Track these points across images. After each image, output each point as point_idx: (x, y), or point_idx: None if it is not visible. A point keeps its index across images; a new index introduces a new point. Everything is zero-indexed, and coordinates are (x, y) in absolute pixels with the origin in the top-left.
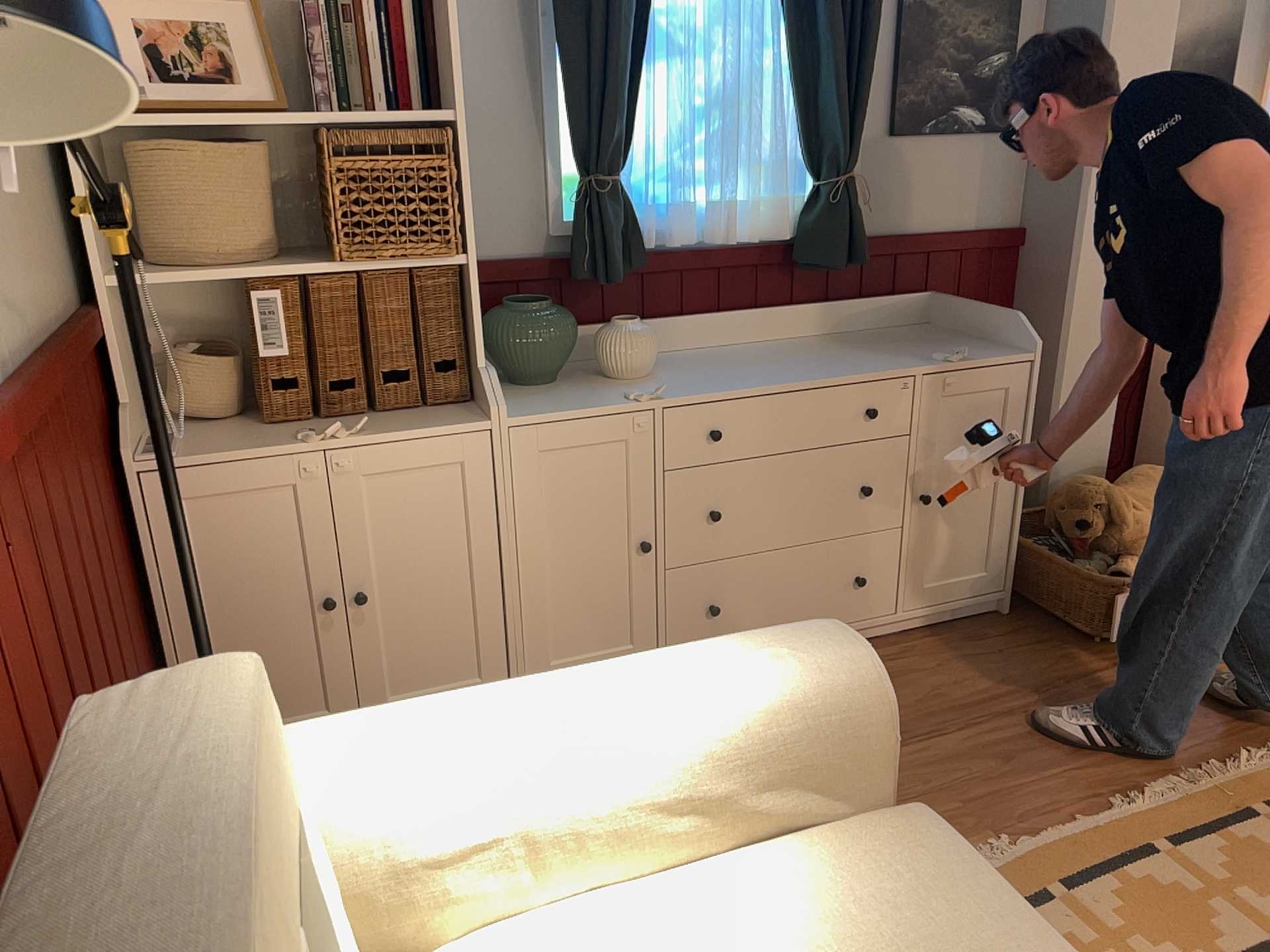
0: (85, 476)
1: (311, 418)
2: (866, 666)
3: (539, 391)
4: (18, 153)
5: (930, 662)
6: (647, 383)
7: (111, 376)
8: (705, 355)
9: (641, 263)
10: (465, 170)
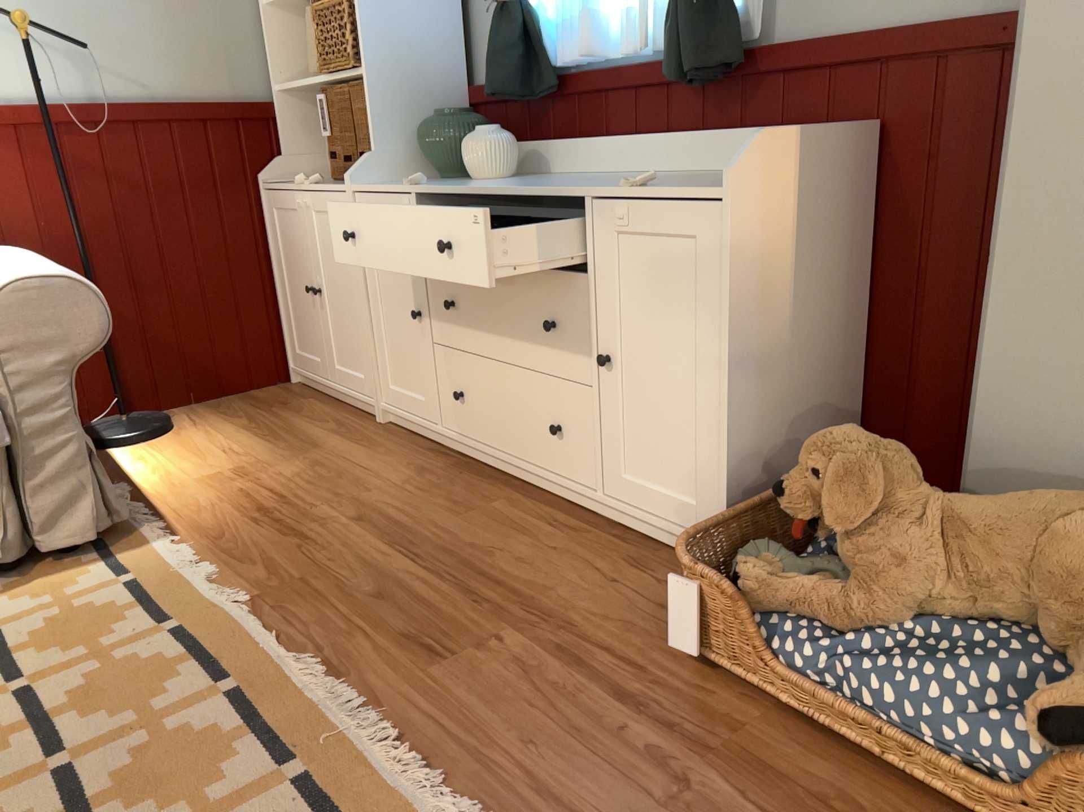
0: (201, 176)
1: (344, 180)
2: (6, 285)
3: (430, 181)
4: (203, 20)
5: (563, 543)
6: (467, 182)
7: (282, 142)
8: (584, 176)
9: (552, 83)
10: (358, 6)
